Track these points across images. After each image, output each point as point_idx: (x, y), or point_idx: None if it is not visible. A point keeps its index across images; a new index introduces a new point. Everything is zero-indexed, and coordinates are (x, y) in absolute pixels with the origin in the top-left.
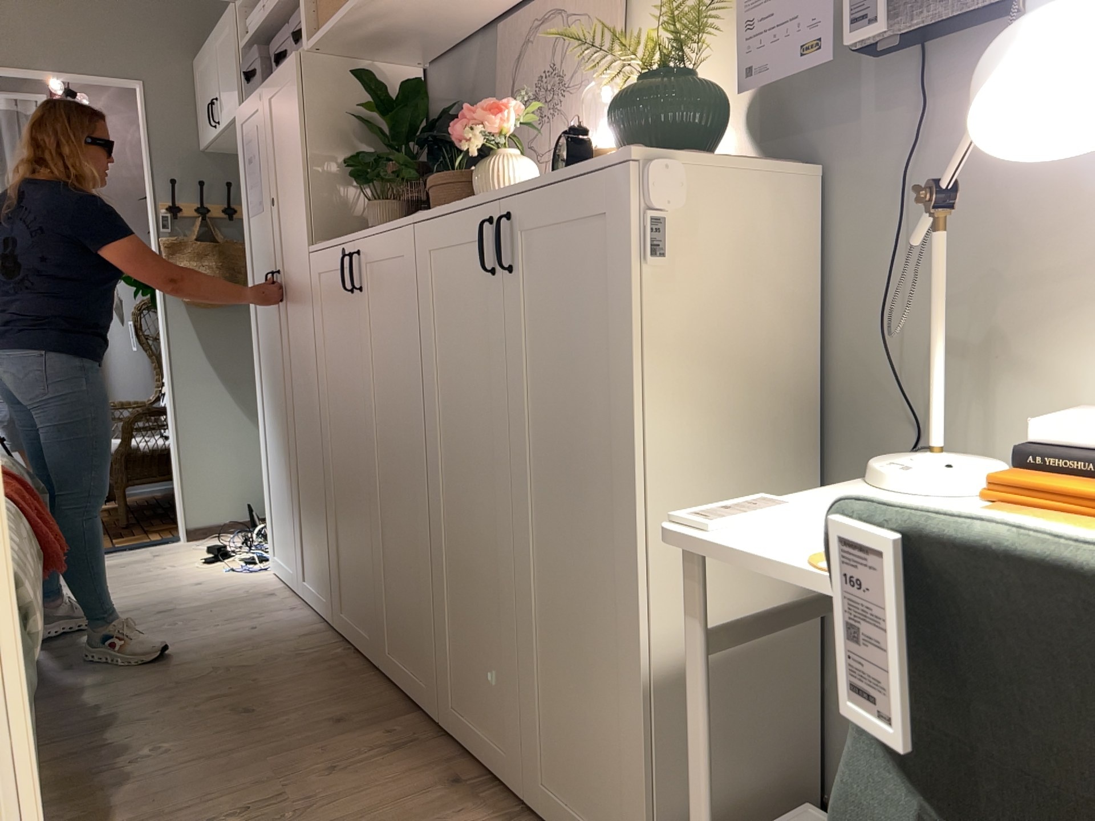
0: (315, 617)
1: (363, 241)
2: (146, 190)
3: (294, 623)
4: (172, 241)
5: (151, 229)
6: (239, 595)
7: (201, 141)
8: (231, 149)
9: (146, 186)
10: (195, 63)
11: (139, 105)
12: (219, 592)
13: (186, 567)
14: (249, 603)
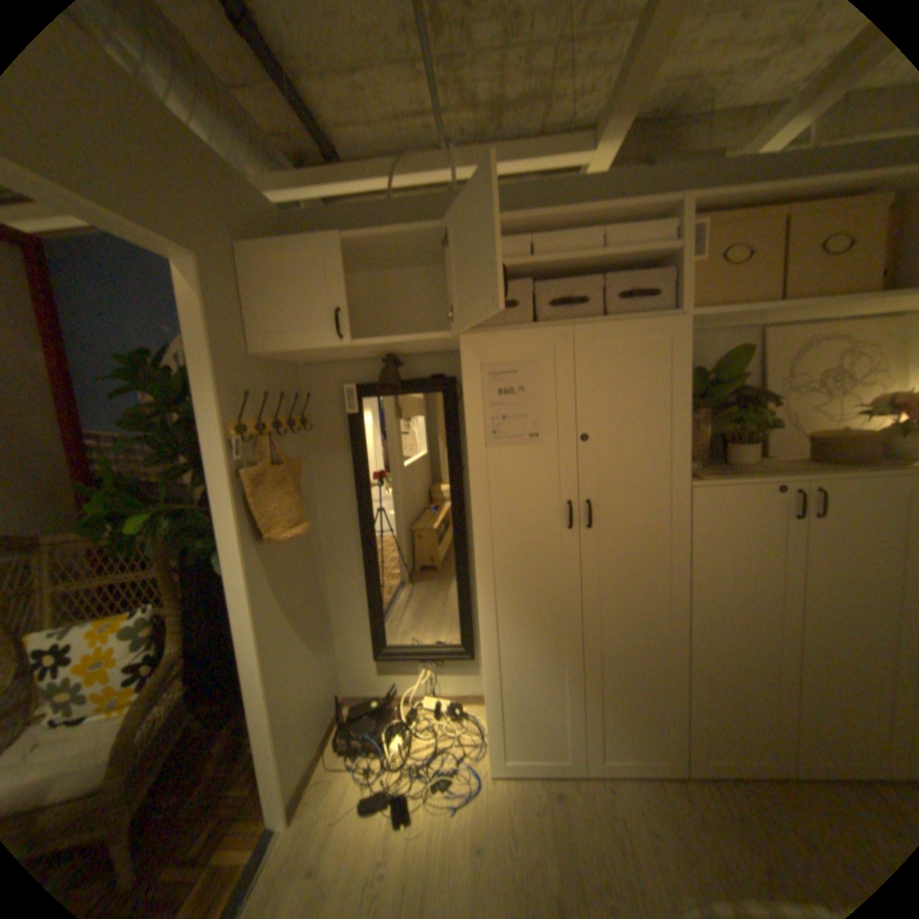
0: (649, 783)
1: (837, 482)
2: (193, 404)
3: (652, 801)
4: (257, 471)
5: (214, 459)
6: (545, 824)
7: (261, 343)
8: (287, 356)
9: (195, 399)
10: (248, 246)
11: (185, 285)
12: (524, 839)
13: (400, 851)
14: (575, 821)
